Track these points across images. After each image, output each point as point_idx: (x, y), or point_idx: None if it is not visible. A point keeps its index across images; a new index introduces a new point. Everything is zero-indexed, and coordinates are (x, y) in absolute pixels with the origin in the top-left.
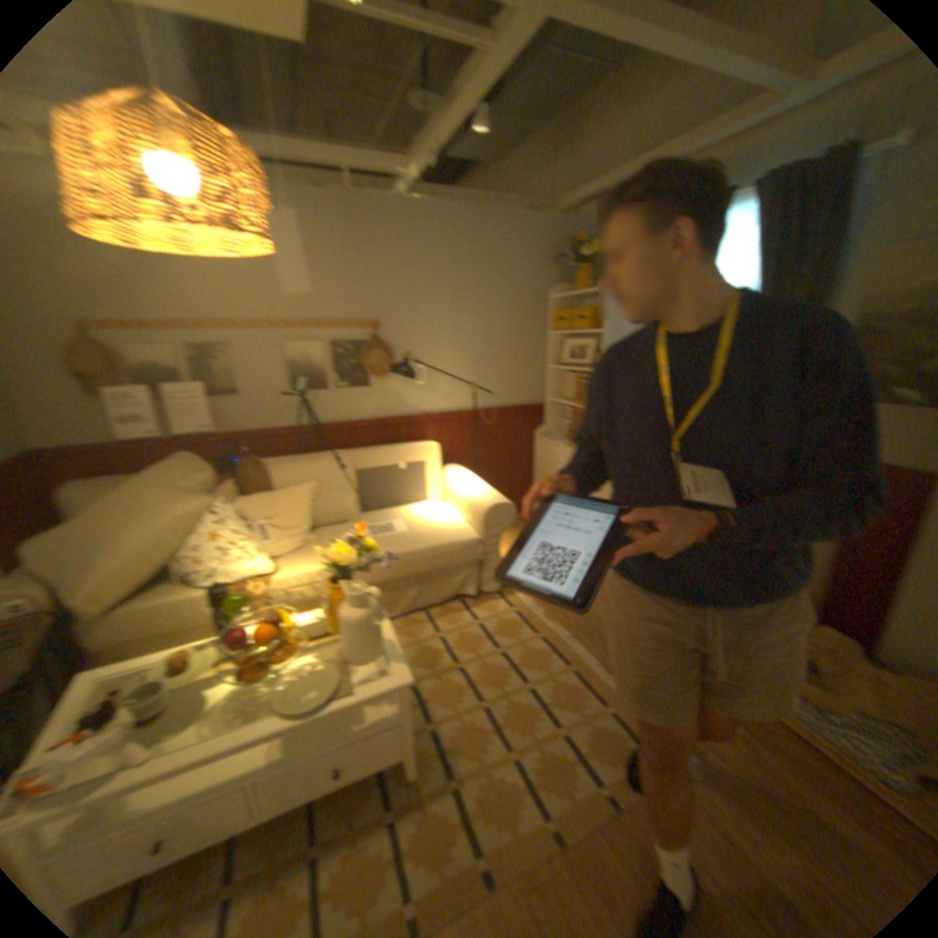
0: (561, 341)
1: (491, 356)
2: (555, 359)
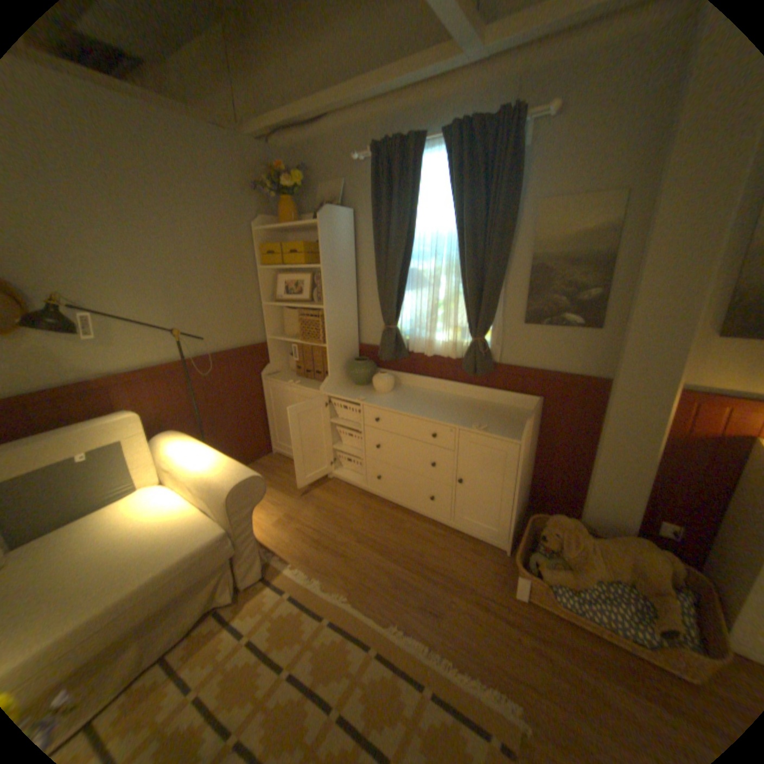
0: (275, 276)
1: (196, 294)
2: (272, 296)
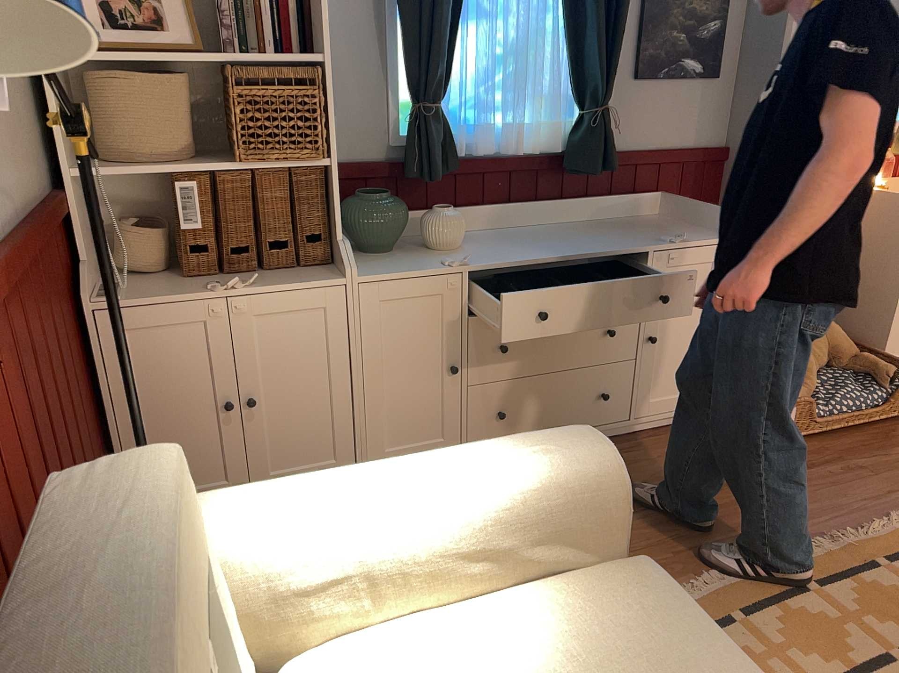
0: None
1: None
2: None
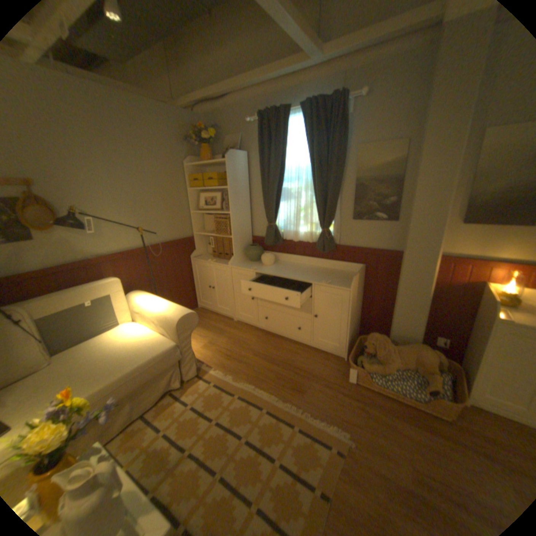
0: (198, 194)
1: (151, 206)
2: (196, 207)
